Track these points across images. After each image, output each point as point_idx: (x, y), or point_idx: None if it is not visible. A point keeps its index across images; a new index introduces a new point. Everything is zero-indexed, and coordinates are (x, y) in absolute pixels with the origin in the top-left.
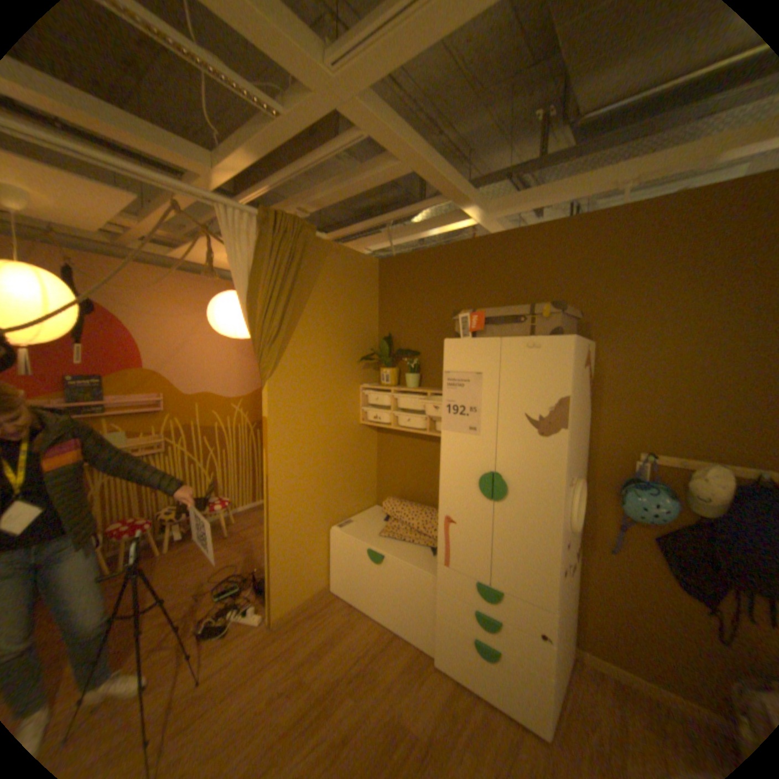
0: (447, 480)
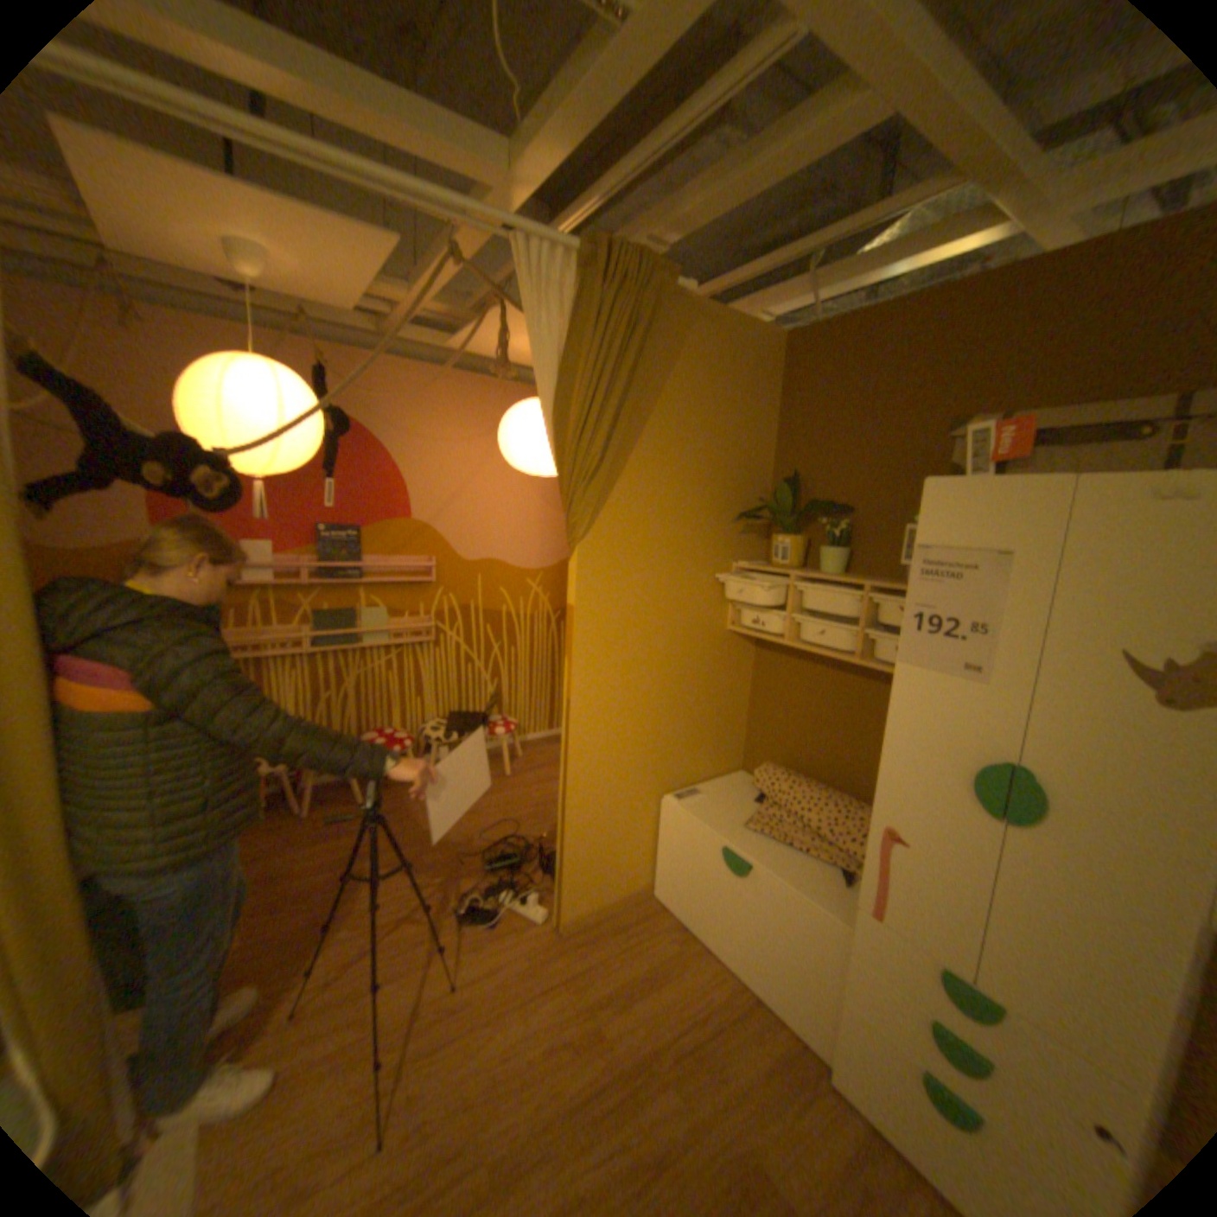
0: (899, 762)
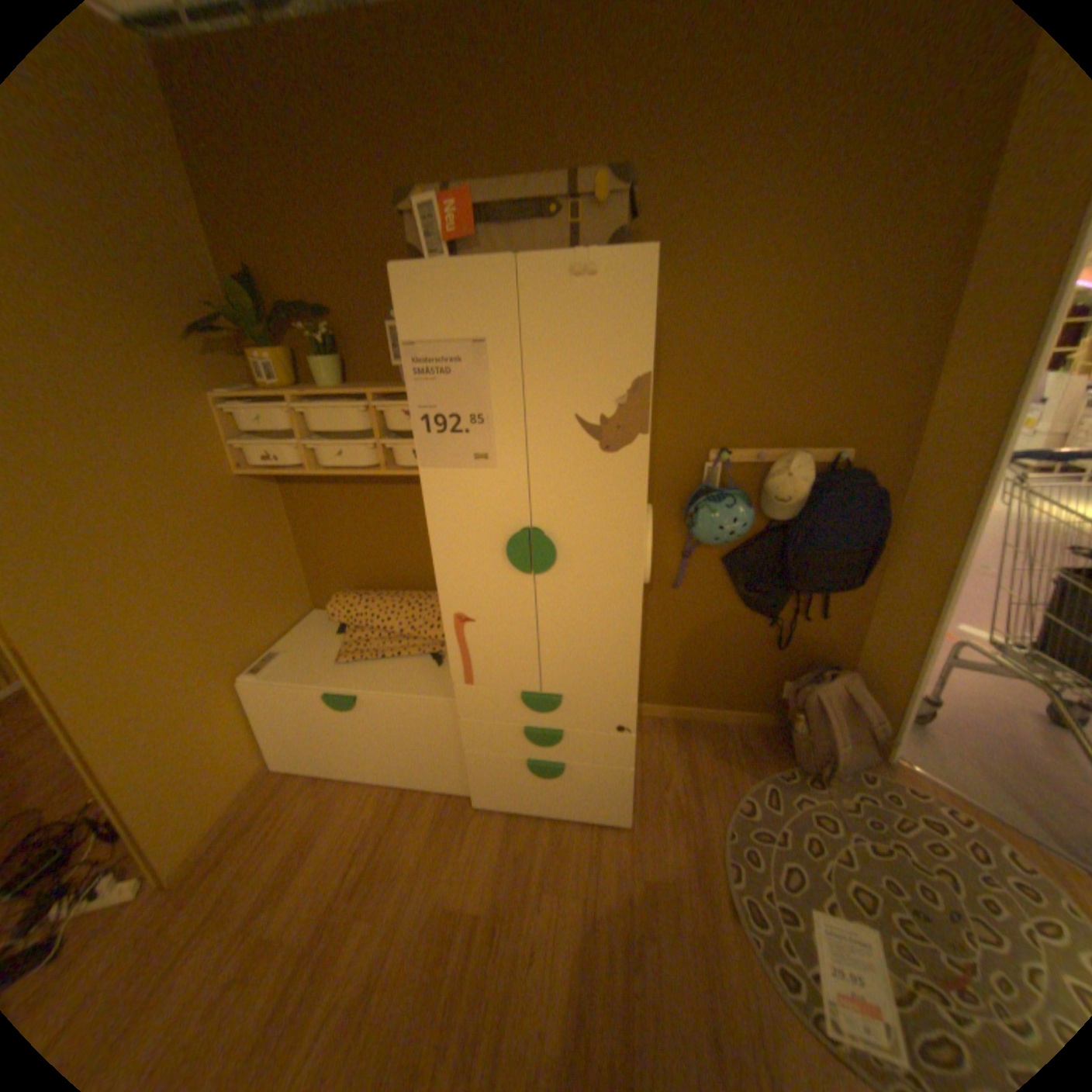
0: (447, 557)
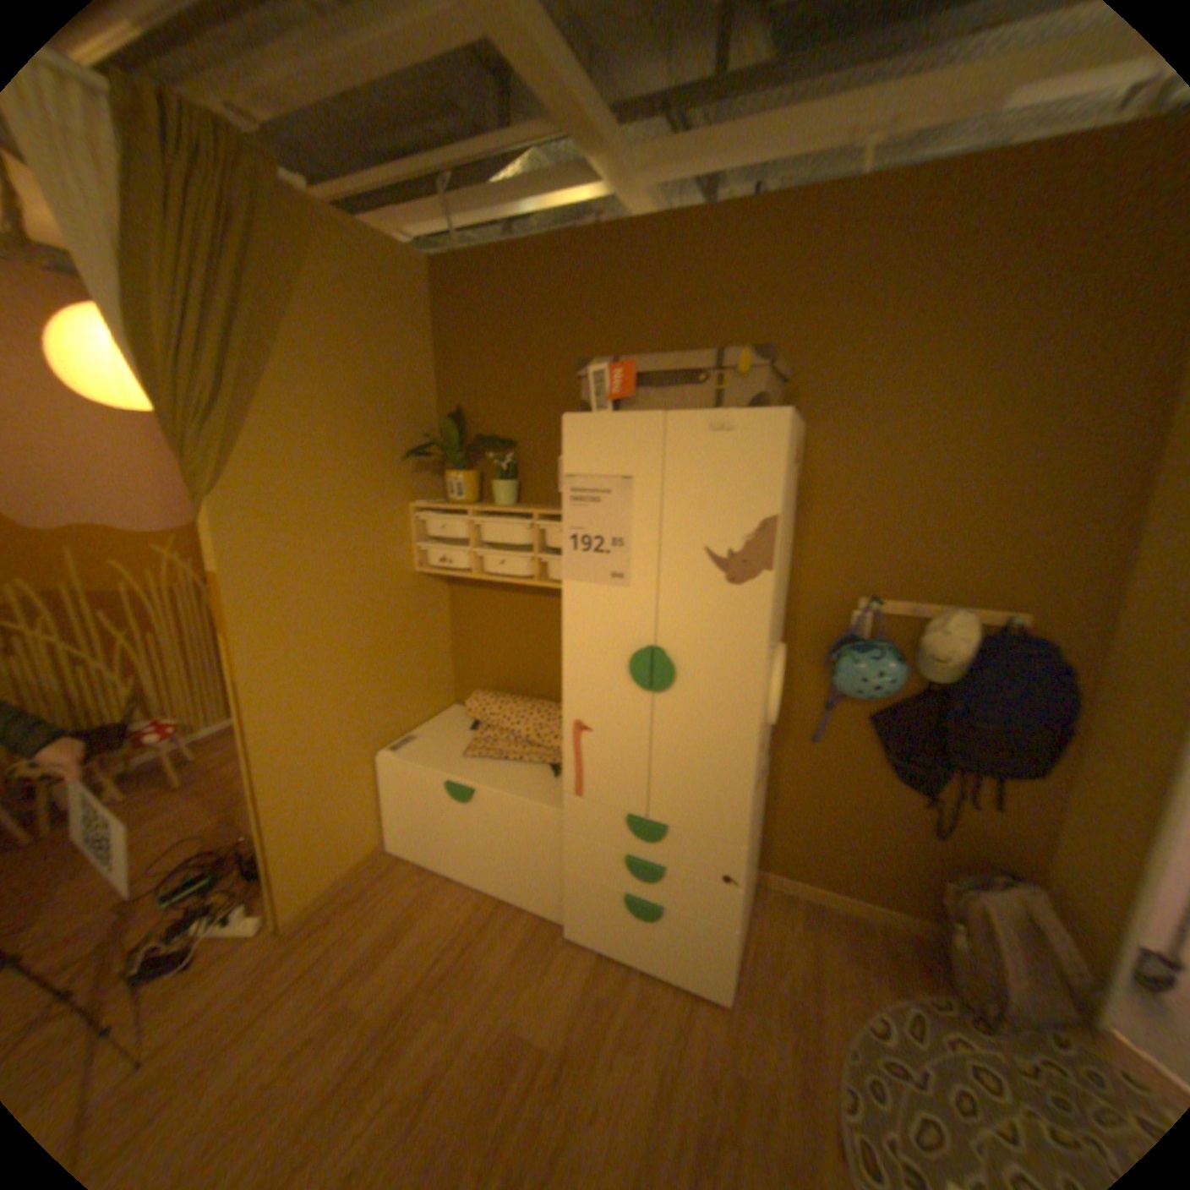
0: (577, 664)
